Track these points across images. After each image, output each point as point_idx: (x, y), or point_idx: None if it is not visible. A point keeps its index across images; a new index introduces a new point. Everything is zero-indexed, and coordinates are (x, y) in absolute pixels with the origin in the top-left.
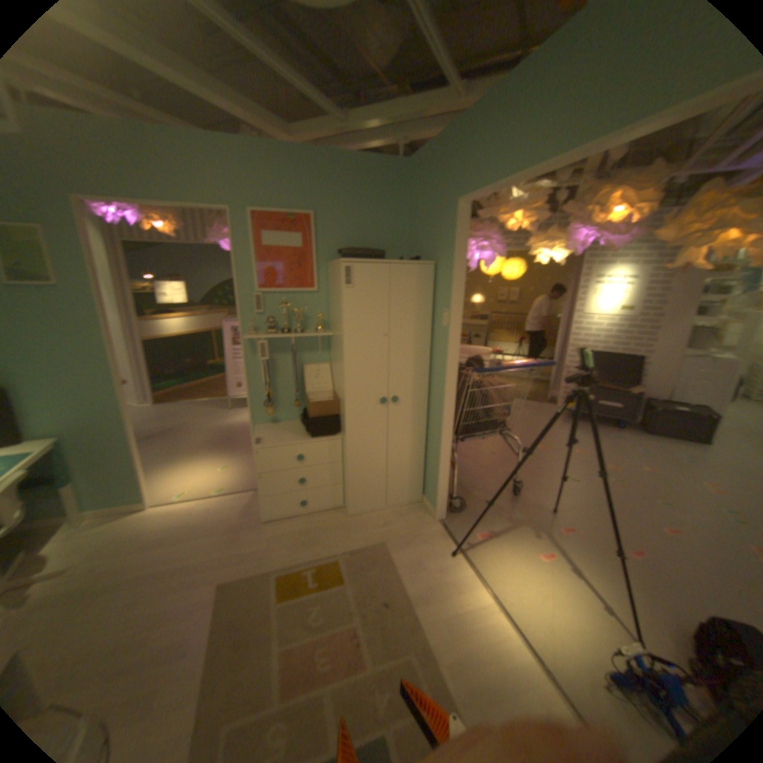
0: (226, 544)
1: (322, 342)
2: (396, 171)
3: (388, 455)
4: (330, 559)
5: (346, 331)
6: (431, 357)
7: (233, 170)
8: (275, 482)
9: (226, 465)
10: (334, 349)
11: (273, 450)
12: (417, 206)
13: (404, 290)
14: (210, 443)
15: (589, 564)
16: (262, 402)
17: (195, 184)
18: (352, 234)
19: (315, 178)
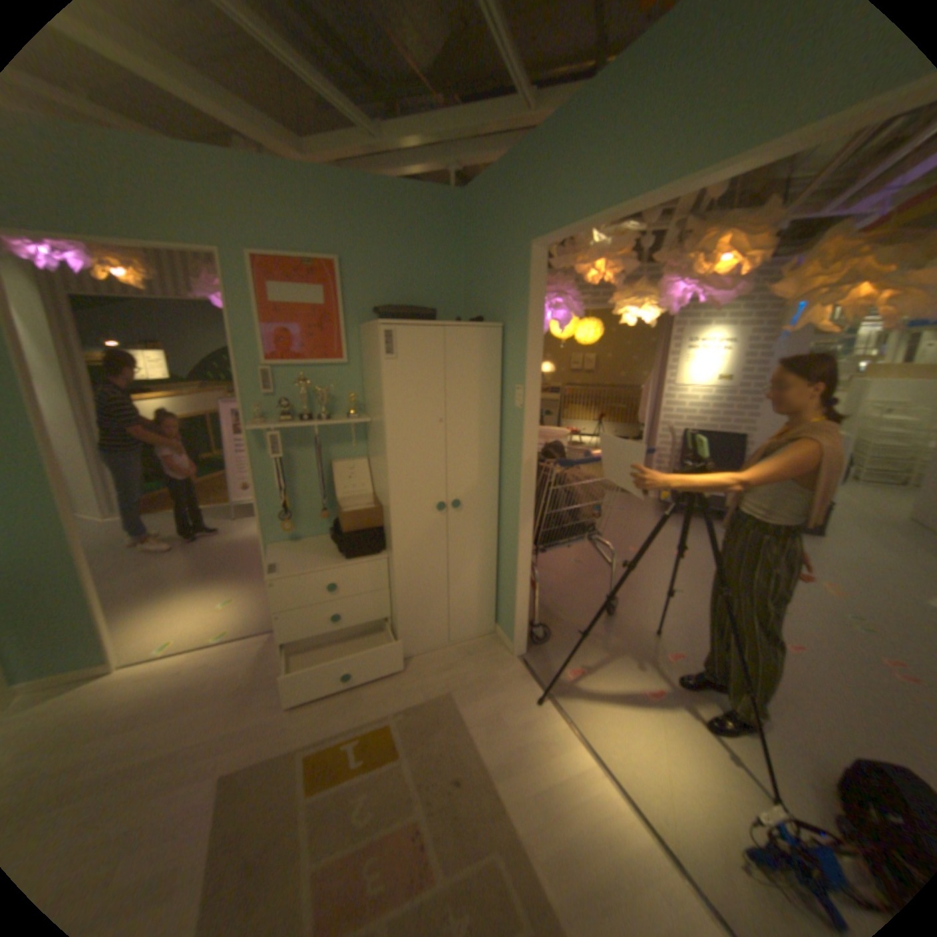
0: (230, 715)
1: (355, 431)
2: (446, 205)
3: (449, 576)
4: (378, 724)
5: (388, 418)
6: (500, 448)
7: (222, 197)
8: (297, 623)
9: (228, 600)
10: (372, 439)
11: (293, 581)
12: (476, 252)
13: (463, 361)
14: (205, 569)
15: (705, 700)
16: (275, 515)
17: (166, 216)
18: (391, 288)
19: (338, 212)
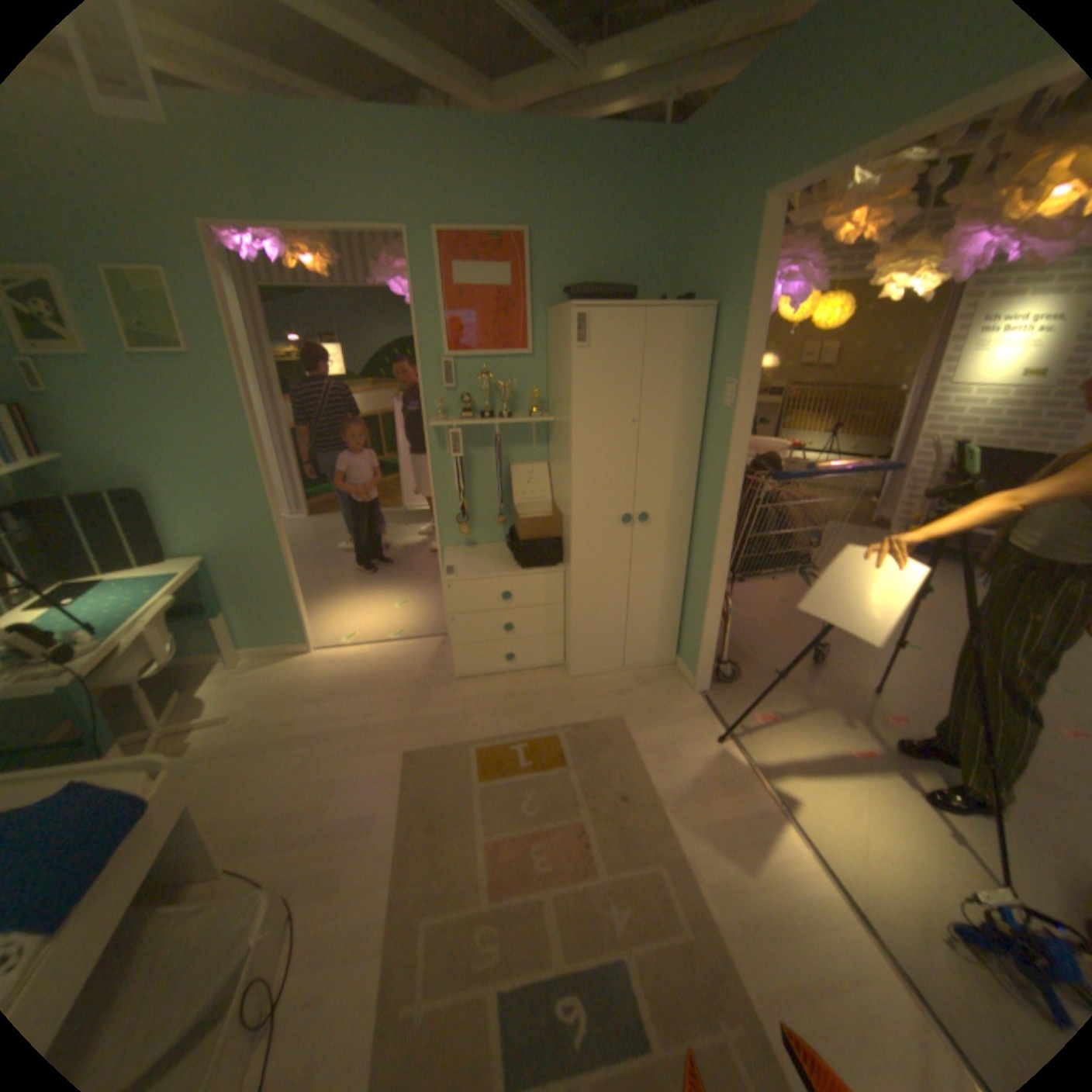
0: (409, 703)
1: (535, 432)
2: (656, 150)
3: (628, 597)
4: (546, 733)
5: (573, 416)
6: (700, 456)
7: (409, 167)
8: (471, 627)
9: (403, 601)
10: (552, 442)
11: (468, 584)
12: (690, 210)
13: (664, 349)
14: (381, 571)
15: (929, 771)
16: (451, 518)
17: (356, 194)
18: (584, 262)
19: (529, 172)
